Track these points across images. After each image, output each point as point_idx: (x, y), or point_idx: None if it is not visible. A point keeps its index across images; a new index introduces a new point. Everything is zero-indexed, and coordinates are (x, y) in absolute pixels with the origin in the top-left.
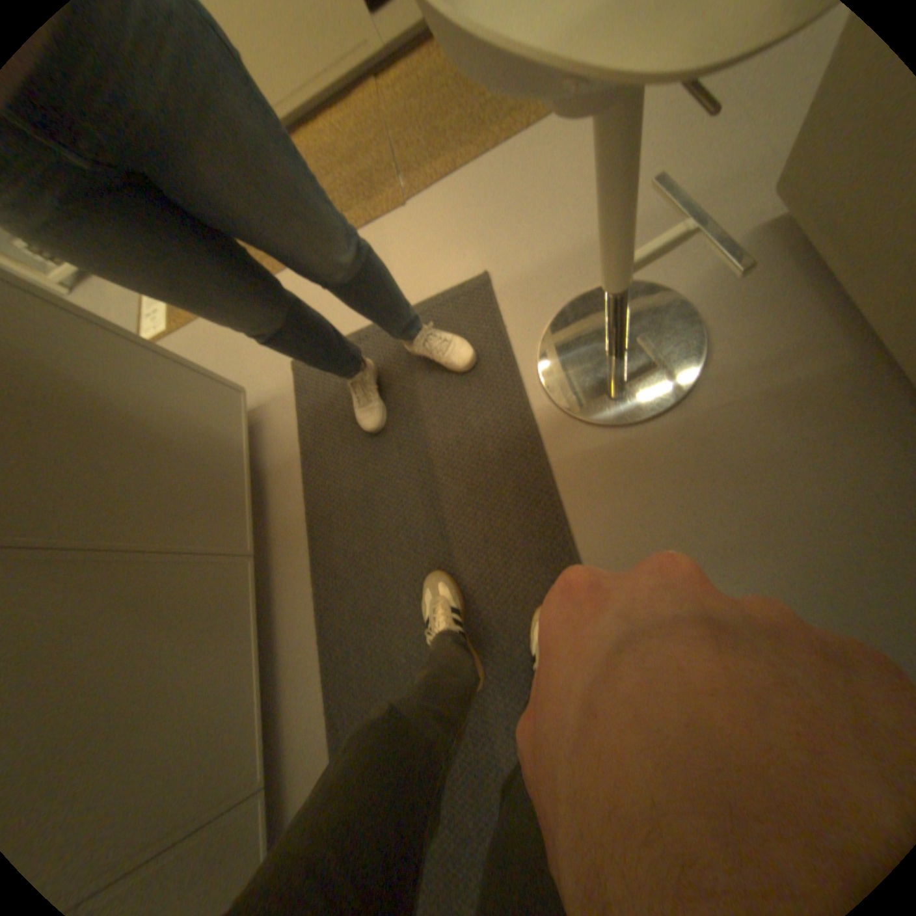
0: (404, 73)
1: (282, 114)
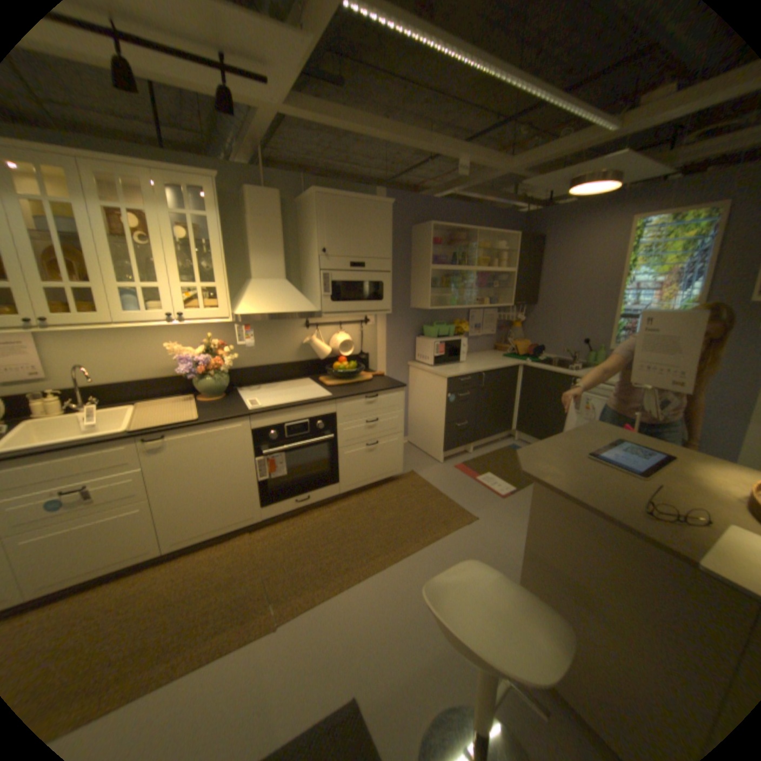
0: (271, 536)
1: (175, 550)
